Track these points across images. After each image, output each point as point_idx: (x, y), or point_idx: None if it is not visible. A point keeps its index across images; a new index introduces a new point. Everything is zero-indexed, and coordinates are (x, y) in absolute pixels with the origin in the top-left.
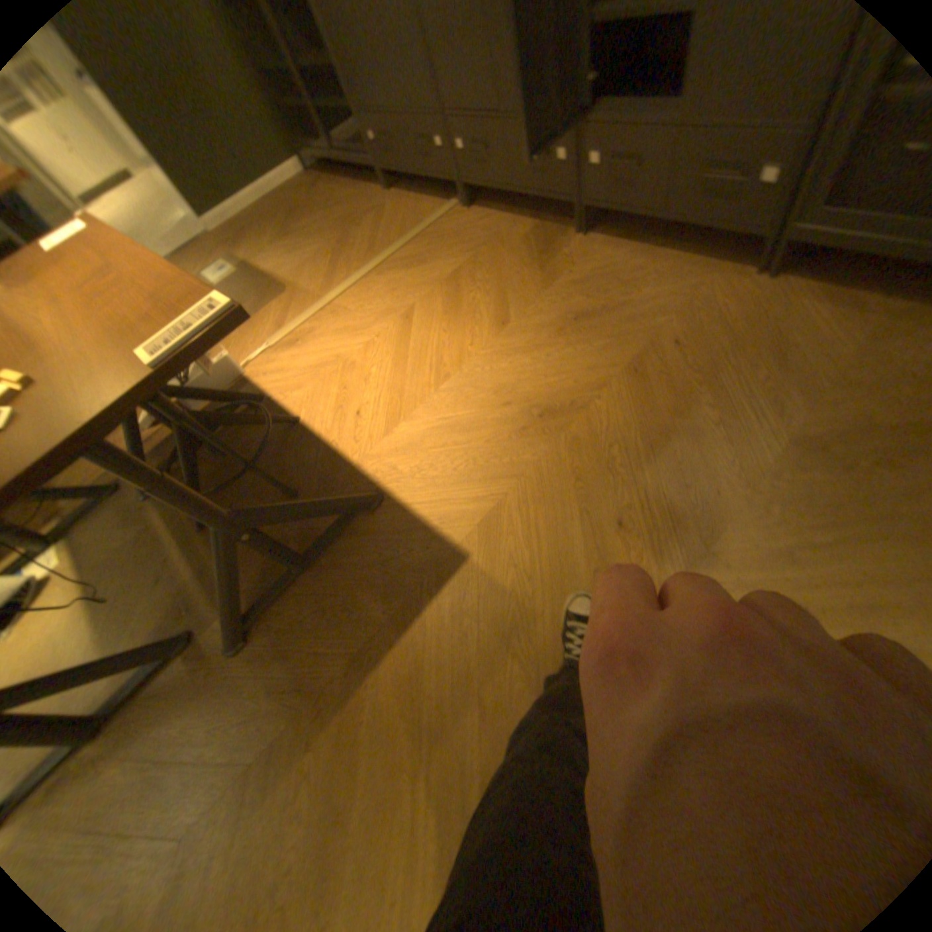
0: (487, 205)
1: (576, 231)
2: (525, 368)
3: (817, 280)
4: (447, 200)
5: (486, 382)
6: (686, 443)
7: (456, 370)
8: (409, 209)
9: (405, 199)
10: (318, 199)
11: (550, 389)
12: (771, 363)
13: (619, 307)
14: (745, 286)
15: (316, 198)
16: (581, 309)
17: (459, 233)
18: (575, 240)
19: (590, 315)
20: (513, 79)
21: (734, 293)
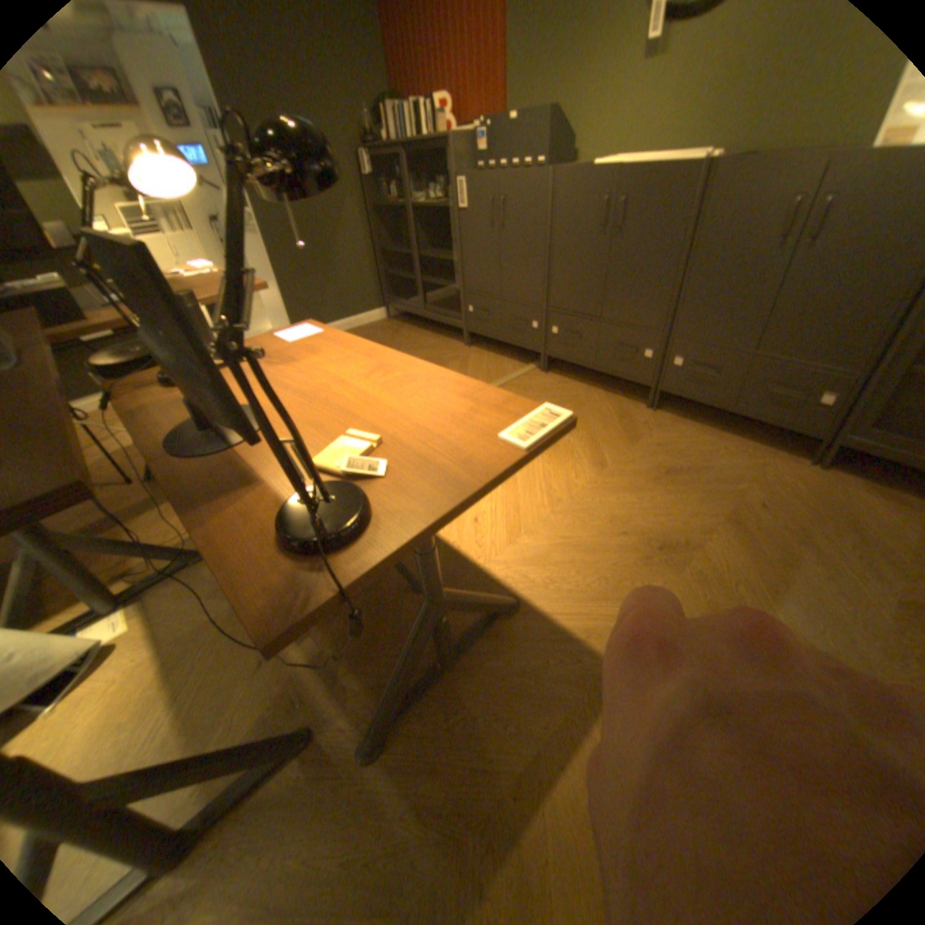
0: (562, 374)
1: (647, 407)
2: (633, 506)
3: (862, 479)
4: (525, 364)
5: (599, 512)
6: (805, 593)
7: (566, 497)
8: (492, 364)
9: (487, 356)
10: (405, 341)
11: (662, 527)
12: (852, 536)
13: (703, 470)
14: (805, 473)
15: (402, 339)
16: (670, 467)
17: (542, 389)
18: (648, 414)
19: (680, 472)
20: (621, 302)
21: (798, 476)
